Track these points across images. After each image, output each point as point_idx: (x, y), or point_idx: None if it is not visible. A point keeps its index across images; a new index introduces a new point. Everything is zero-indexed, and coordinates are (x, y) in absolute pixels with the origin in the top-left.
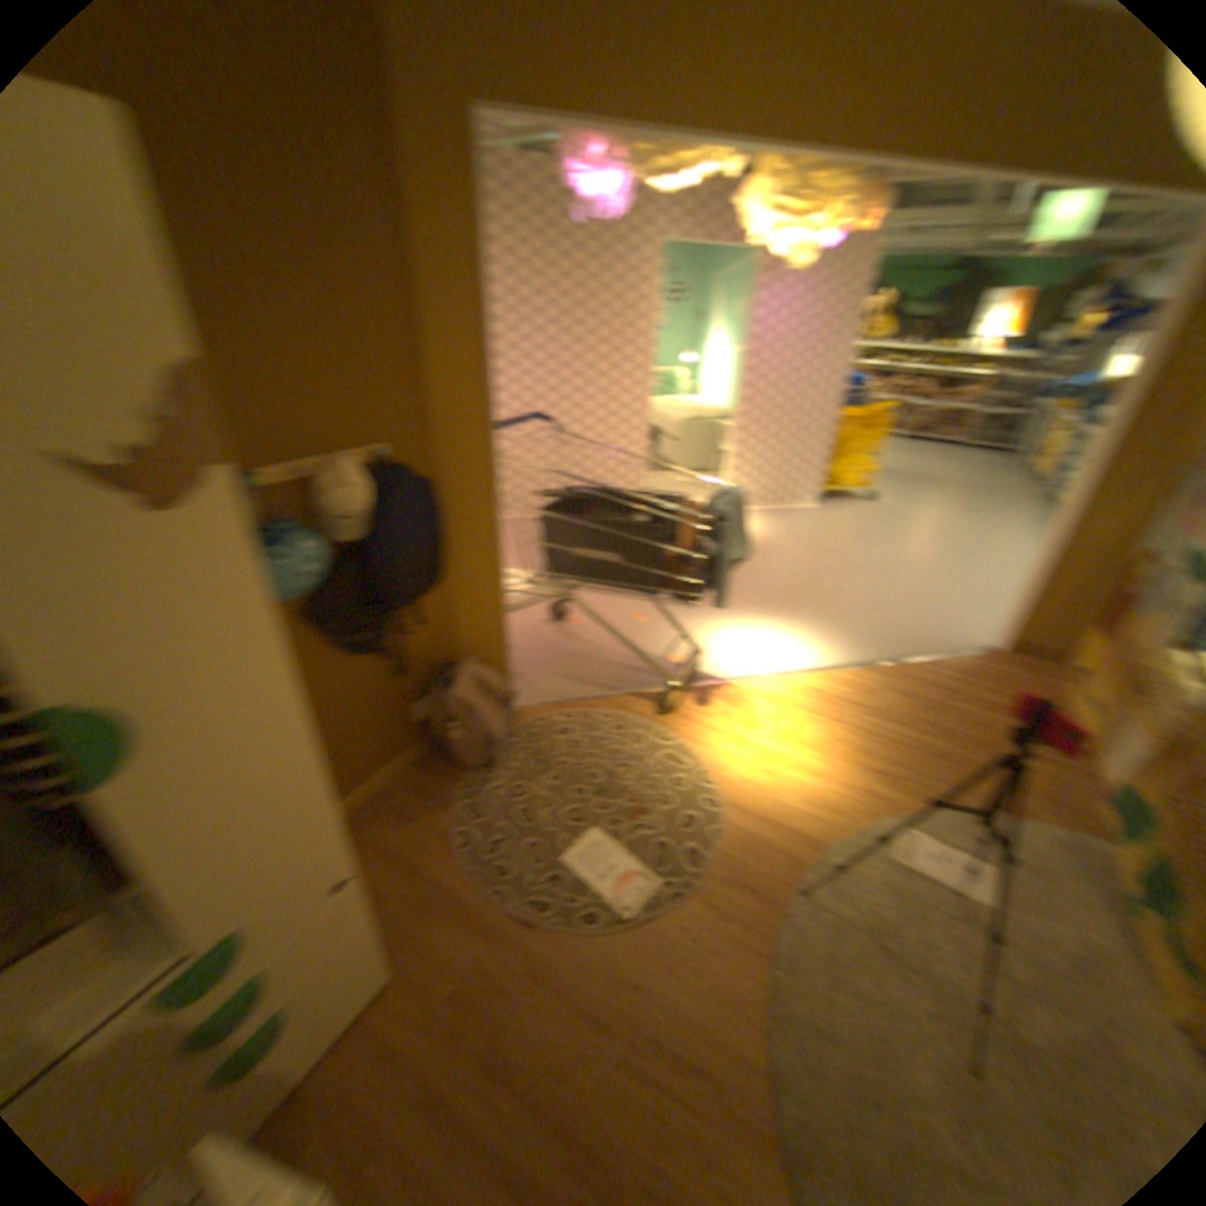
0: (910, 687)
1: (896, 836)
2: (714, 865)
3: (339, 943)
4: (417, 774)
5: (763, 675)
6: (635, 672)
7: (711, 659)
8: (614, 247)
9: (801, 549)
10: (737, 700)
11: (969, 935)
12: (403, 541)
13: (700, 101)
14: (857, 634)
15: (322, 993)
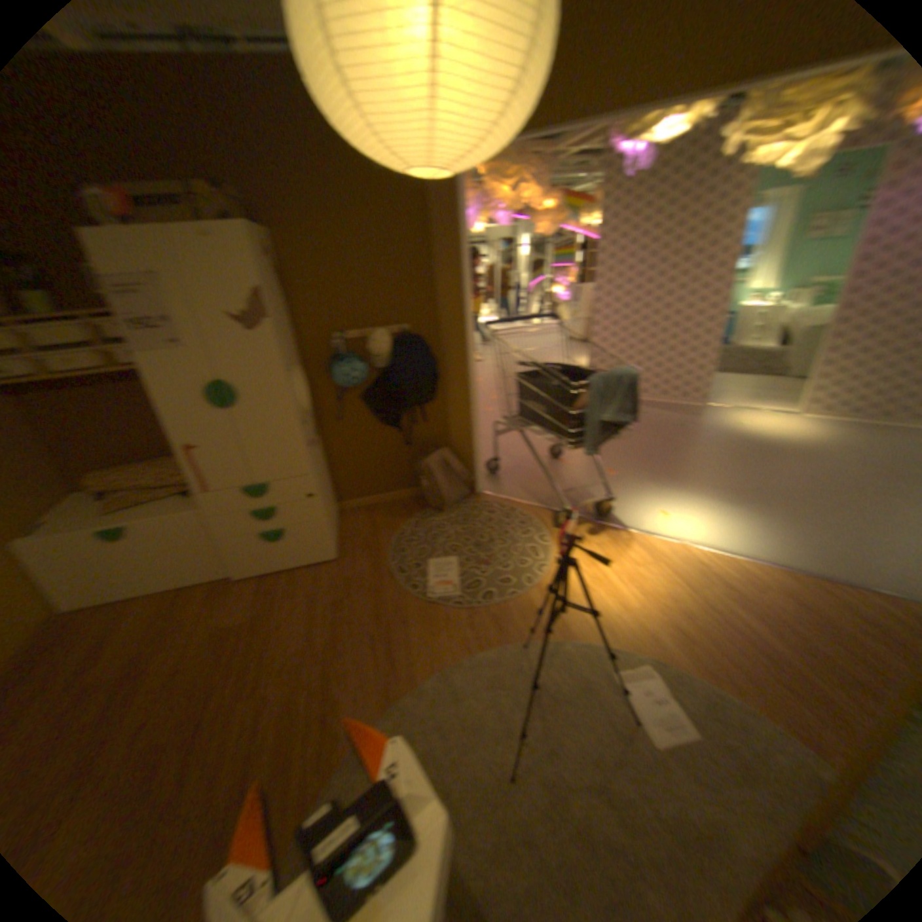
0: (823, 604)
1: (635, 666)
2: (492, 605)
3: (304, 522)
4: (408, 501)
5: (665, 536)
6: (566, 500)
7: (633, 512)
8: (701, 180)
9: (858, 464)
10: (619, 542)
11: (611, 742)
12: (400, 373)
13: (571, 103)
14: (820, 546)
15: (296, 538)
